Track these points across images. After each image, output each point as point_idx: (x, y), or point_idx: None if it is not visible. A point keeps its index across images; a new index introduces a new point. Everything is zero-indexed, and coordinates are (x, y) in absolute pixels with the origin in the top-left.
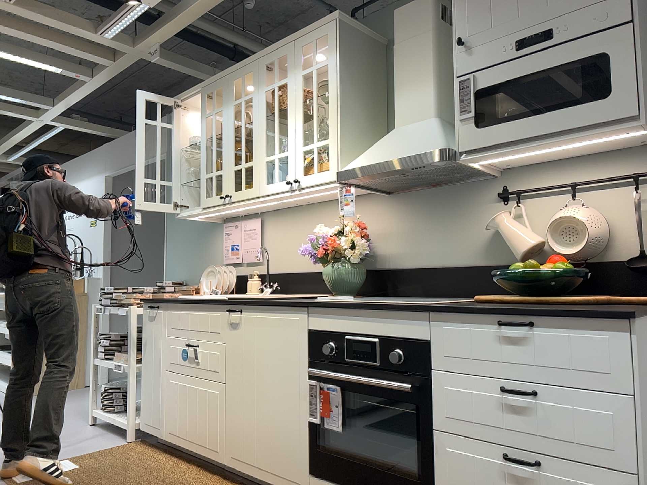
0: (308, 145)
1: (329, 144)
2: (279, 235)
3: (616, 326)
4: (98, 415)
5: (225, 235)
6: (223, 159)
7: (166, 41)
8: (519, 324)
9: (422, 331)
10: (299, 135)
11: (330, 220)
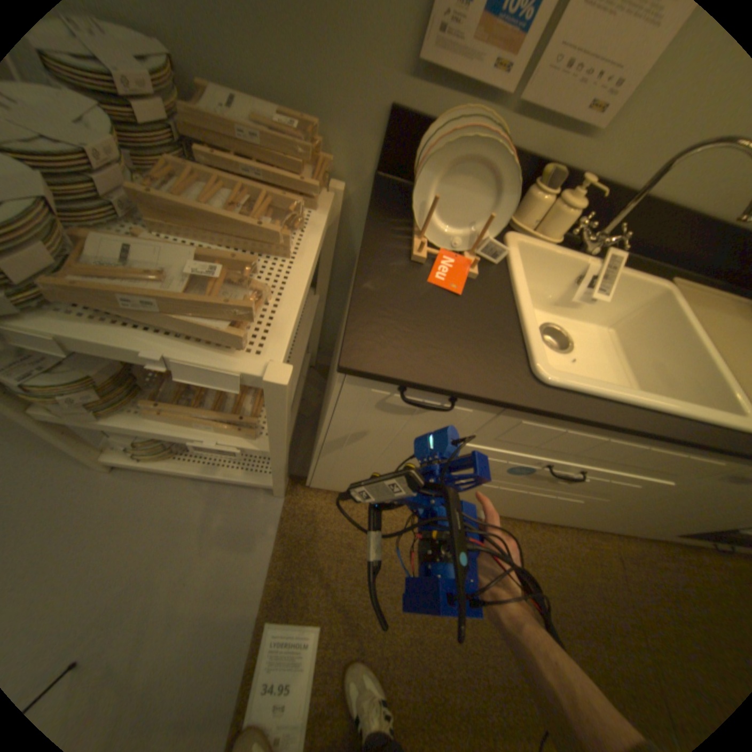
0: None
1: None
2: None
3: None
4: (132, 469)
5: None
6: None
7: None
8: None
9: None
10: None
11: None
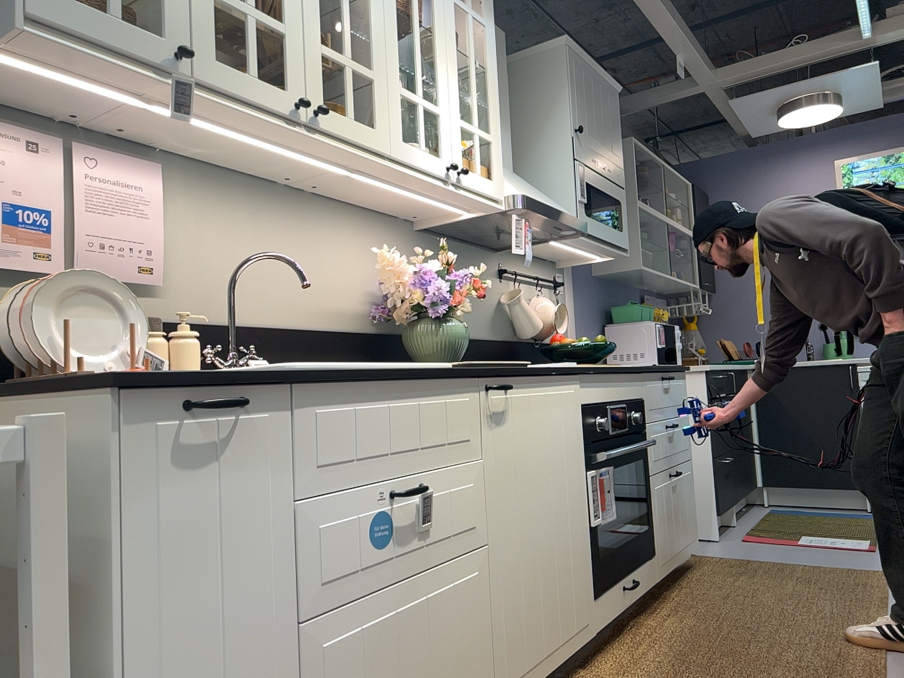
0: (469, 125)
1: (494, 145)
2: (214, 230)
3: (685, 376)
4: None
5: None
6: (289, 0)
7: None
8: (674, 378)
9: (641, 391)
10: (456, 96)
11: (337, 238)
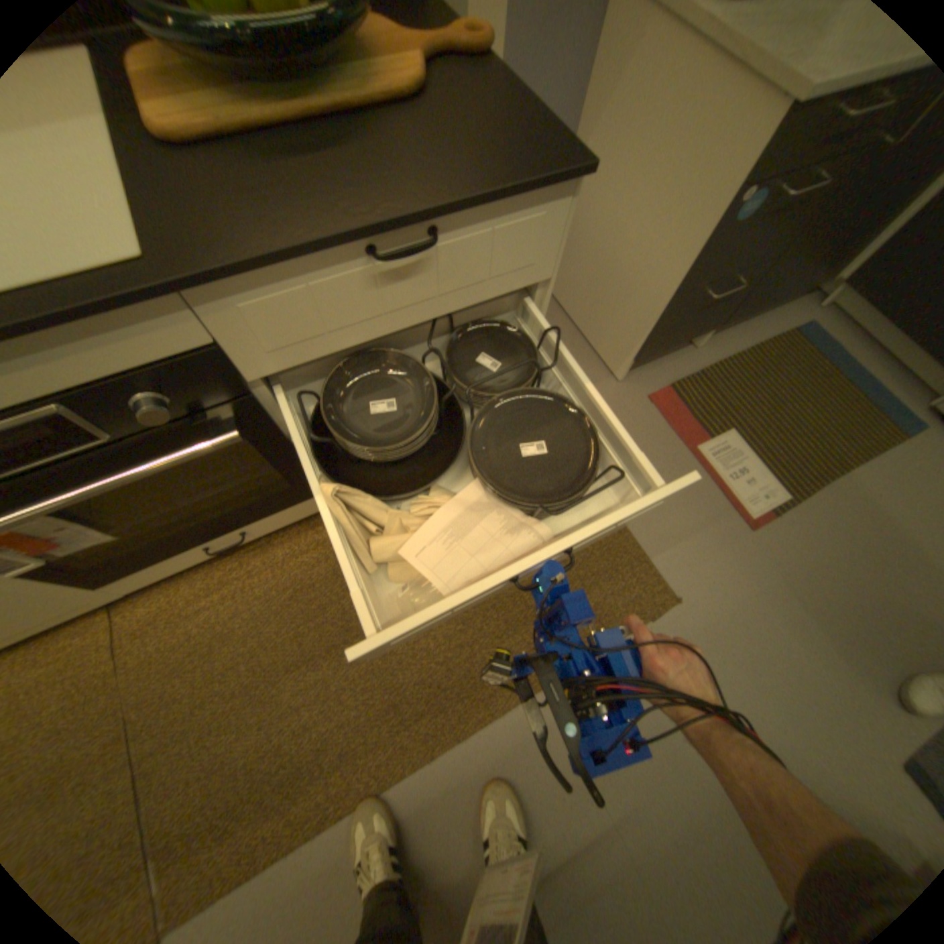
0: None
1: None
2: None
3: (559, 189)
4: None
5: None
6: None
7: None
8: (420, 245)
9: (177, 334)
10: None
11: None
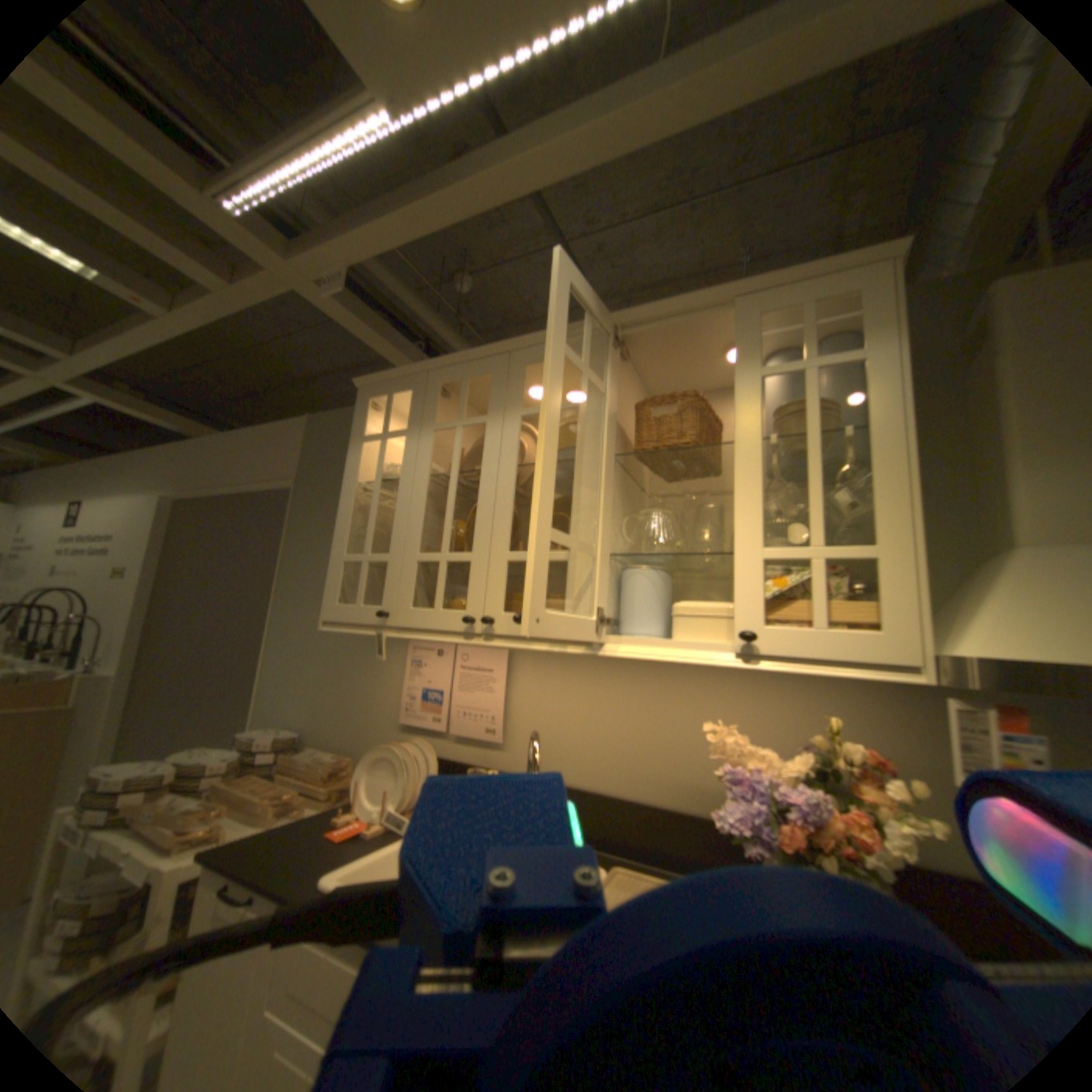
0: (793, 548)
1: (886, 560)
2: (556, 695)
3: None
4: None
5: (415, 666)
6: (482, 528)
7: (366, 256)
8: None
9: None
10: (755, 515)
11: (709, 696)
